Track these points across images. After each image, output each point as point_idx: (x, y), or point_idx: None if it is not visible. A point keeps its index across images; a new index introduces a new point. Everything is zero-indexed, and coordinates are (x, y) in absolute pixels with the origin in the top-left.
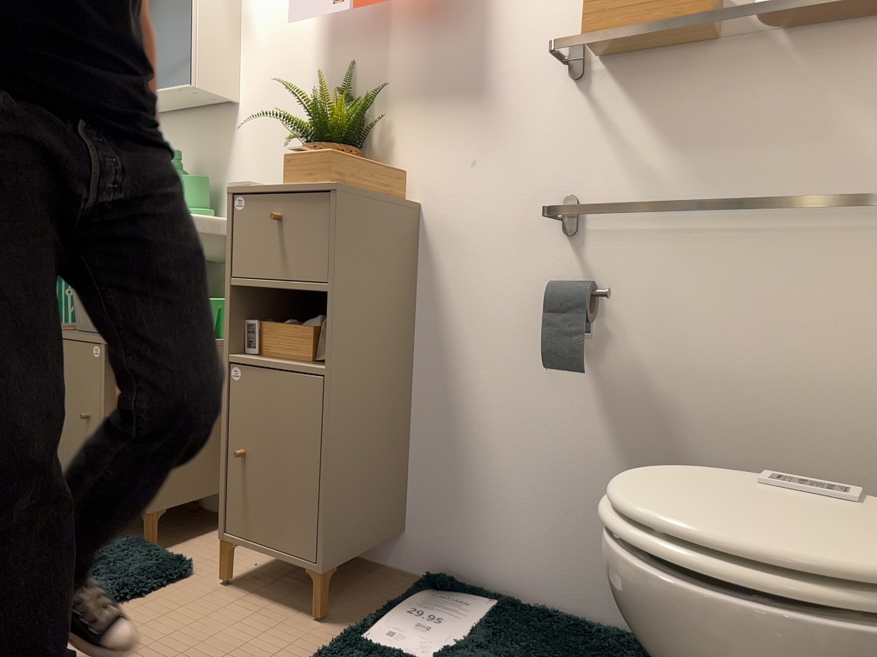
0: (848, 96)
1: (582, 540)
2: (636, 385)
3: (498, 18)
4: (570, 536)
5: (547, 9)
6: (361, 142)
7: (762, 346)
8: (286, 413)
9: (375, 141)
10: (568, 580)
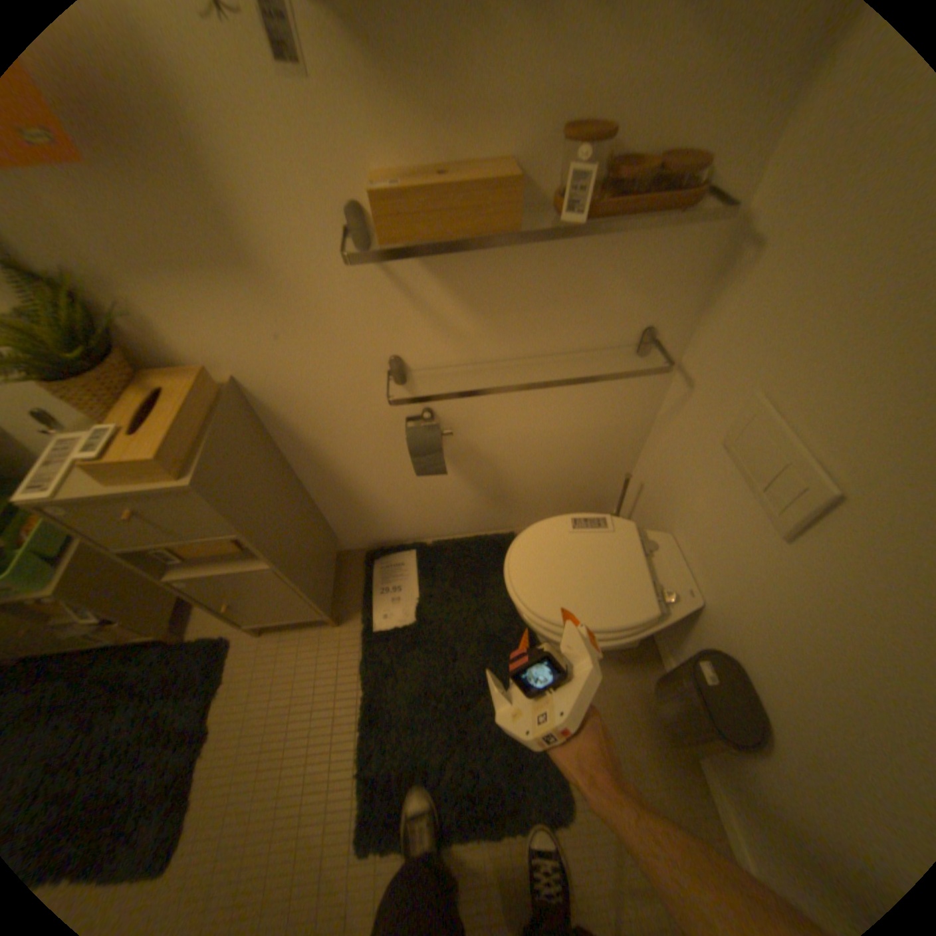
0: (611, 267)
1: (451, 513)
2: (470, 452)
3: (221, 159)
4: (444, 514)
5: (295, 152)
6: (108, 330)
7: (543, 421)
8: (252, 586)
9: (126, 323)
10: (446, 527)
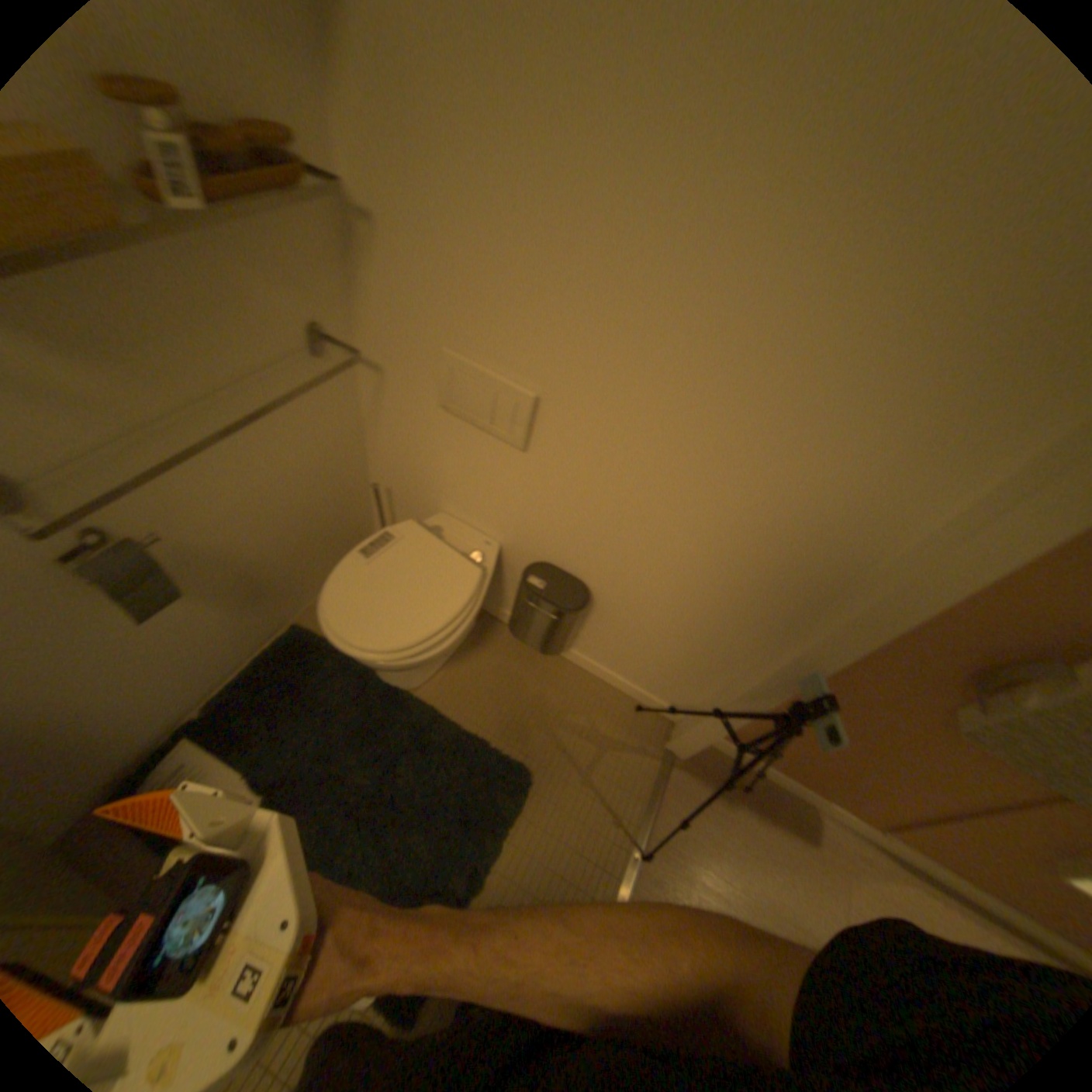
0: (245, 263)
1: (203, 656)
2: (187, 558)
3: None
4: (193, 664)
5: None
6: None
7: (259, 473)
8: None
9: None
10: (206, 678)
